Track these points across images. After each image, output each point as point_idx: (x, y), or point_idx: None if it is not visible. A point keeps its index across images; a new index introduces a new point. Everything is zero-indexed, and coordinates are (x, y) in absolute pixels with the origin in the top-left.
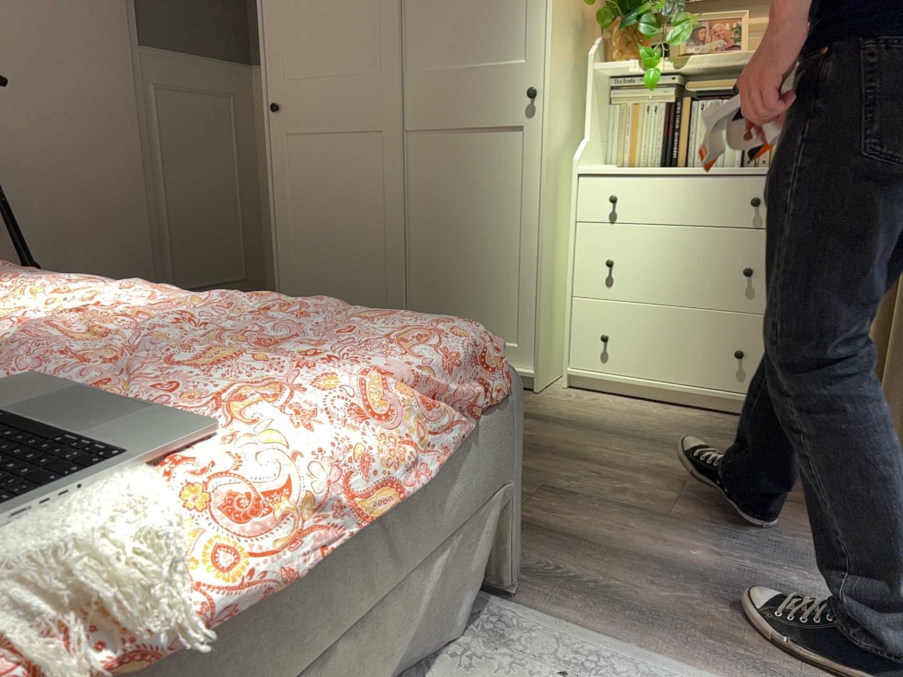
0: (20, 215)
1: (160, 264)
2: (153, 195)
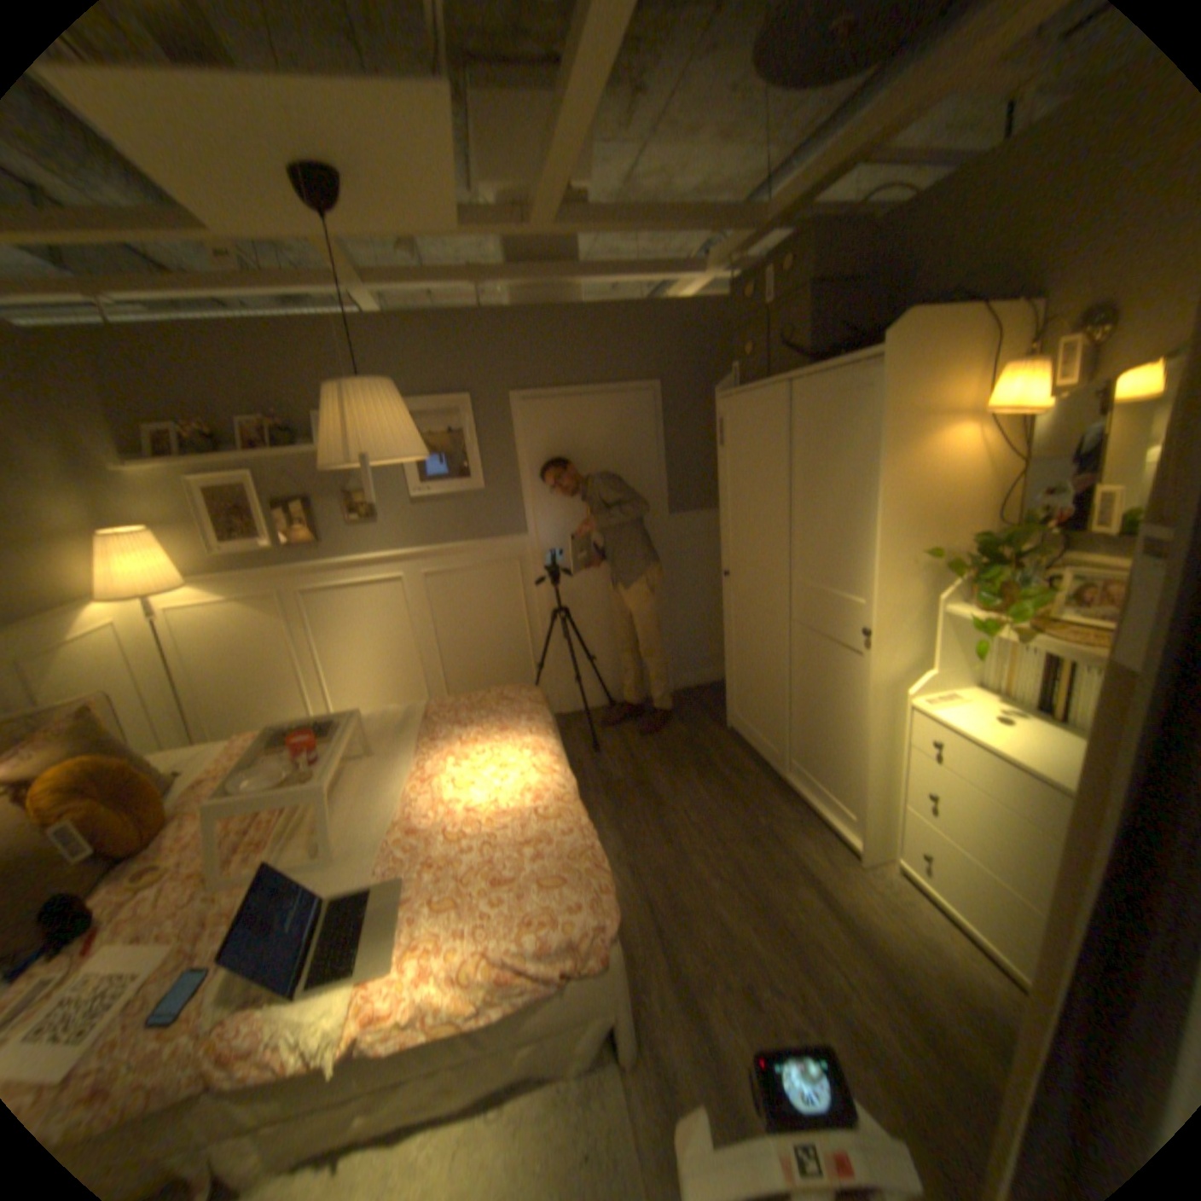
0: (590, 627)
1: (674, 647)
2: (671, 606)
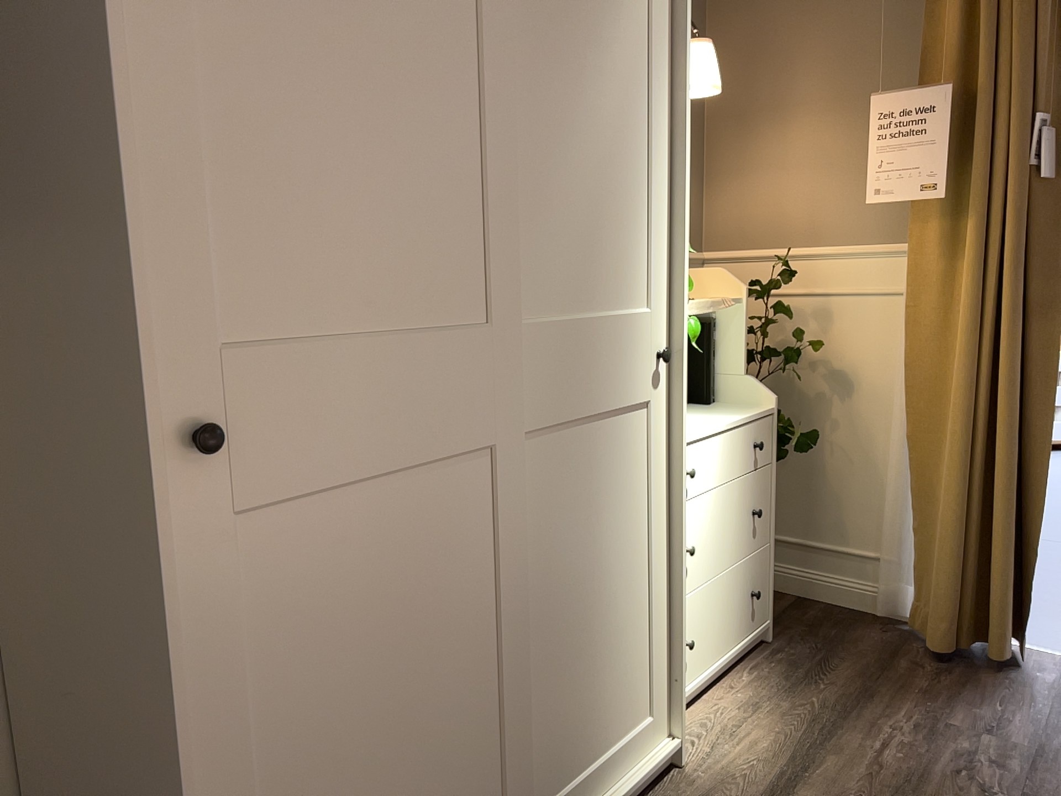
0: None
1: None
2: None
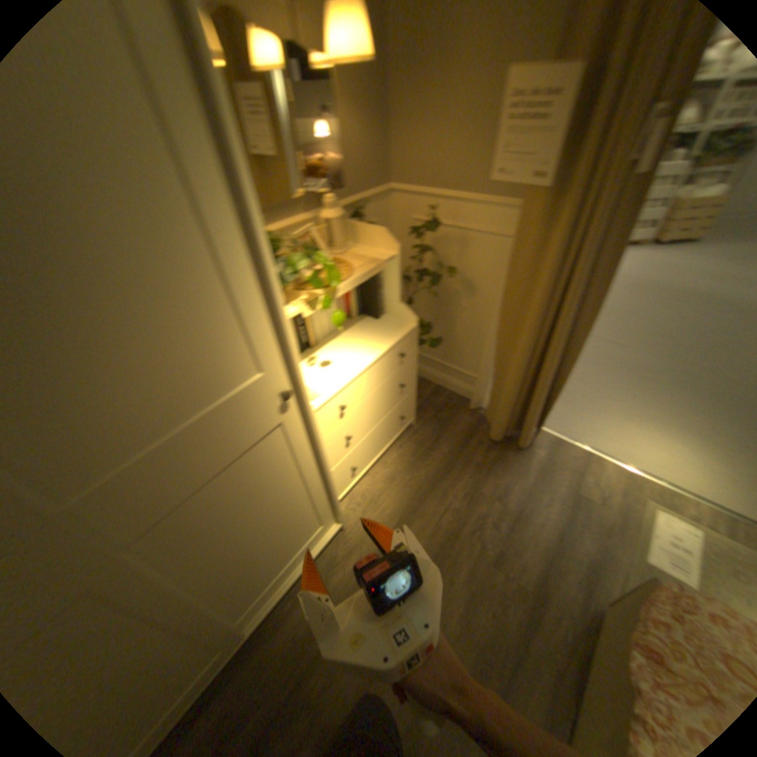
0: None
1: None
2: None
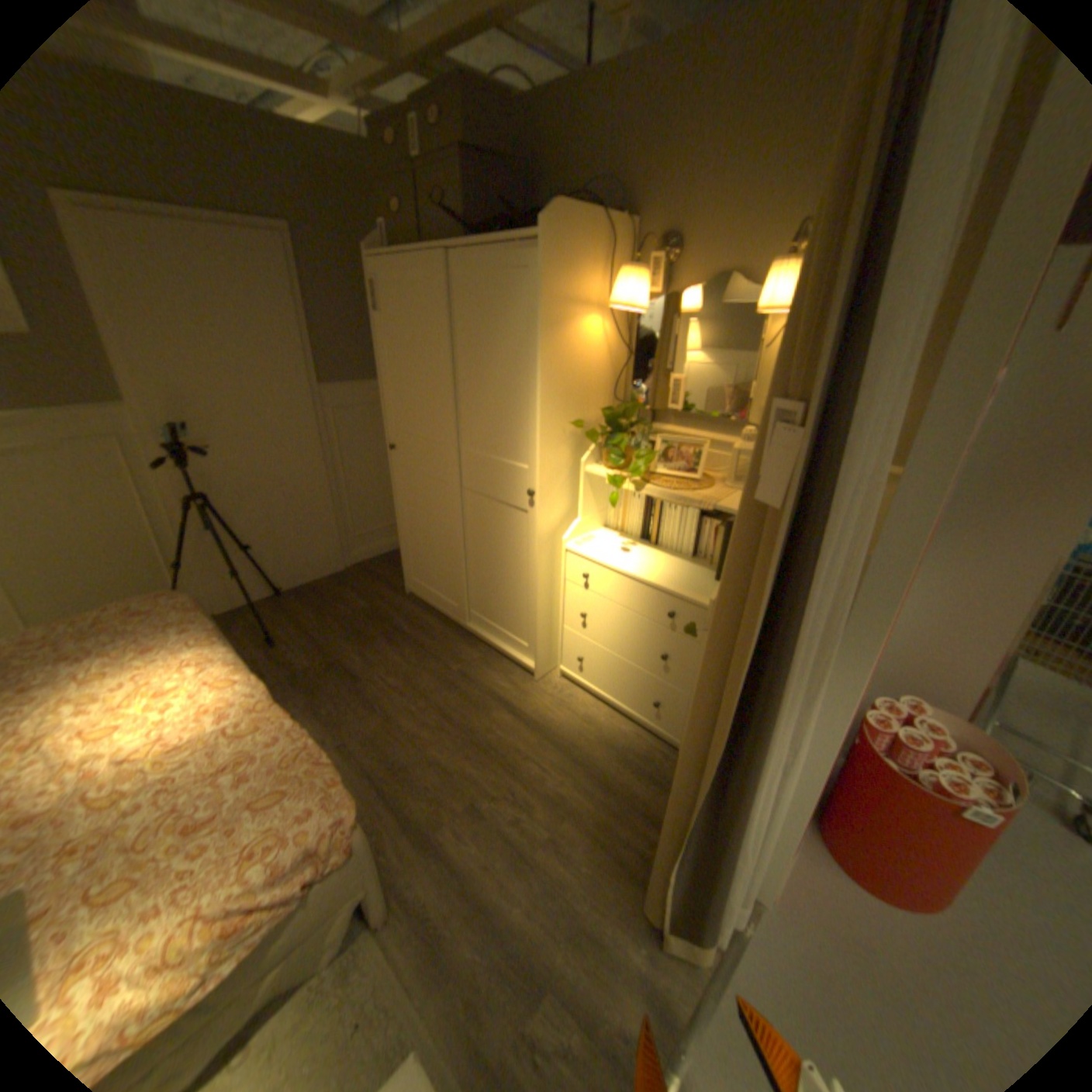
0: (237, 514)
1: (340, 524)
2: (332, 482)
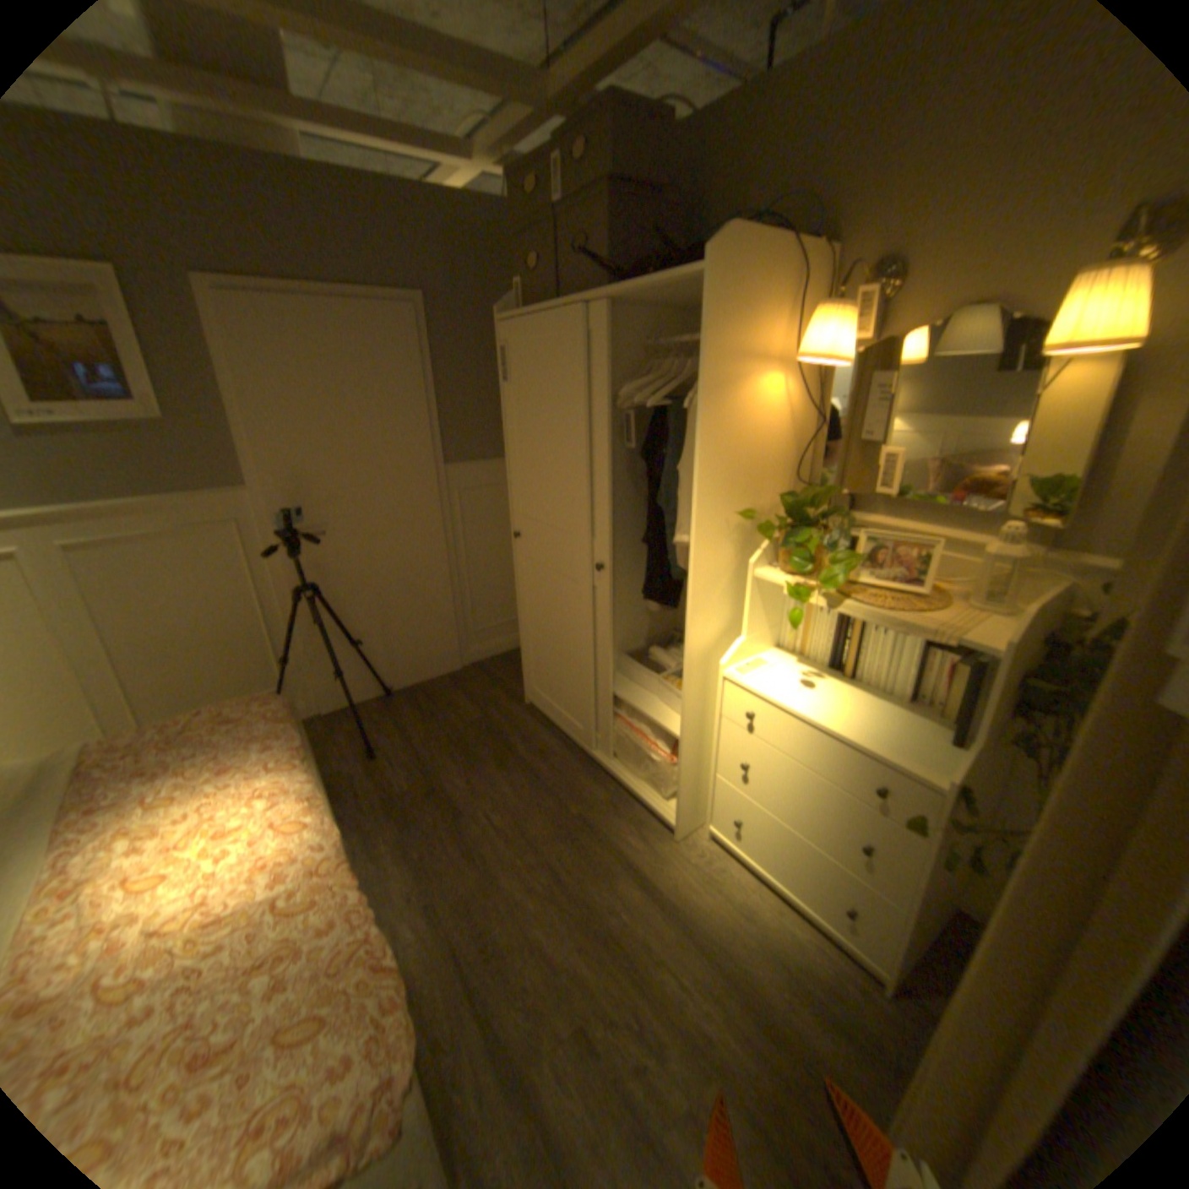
0: (352, 603)
1: (459, 617)
2: (453, 570)
